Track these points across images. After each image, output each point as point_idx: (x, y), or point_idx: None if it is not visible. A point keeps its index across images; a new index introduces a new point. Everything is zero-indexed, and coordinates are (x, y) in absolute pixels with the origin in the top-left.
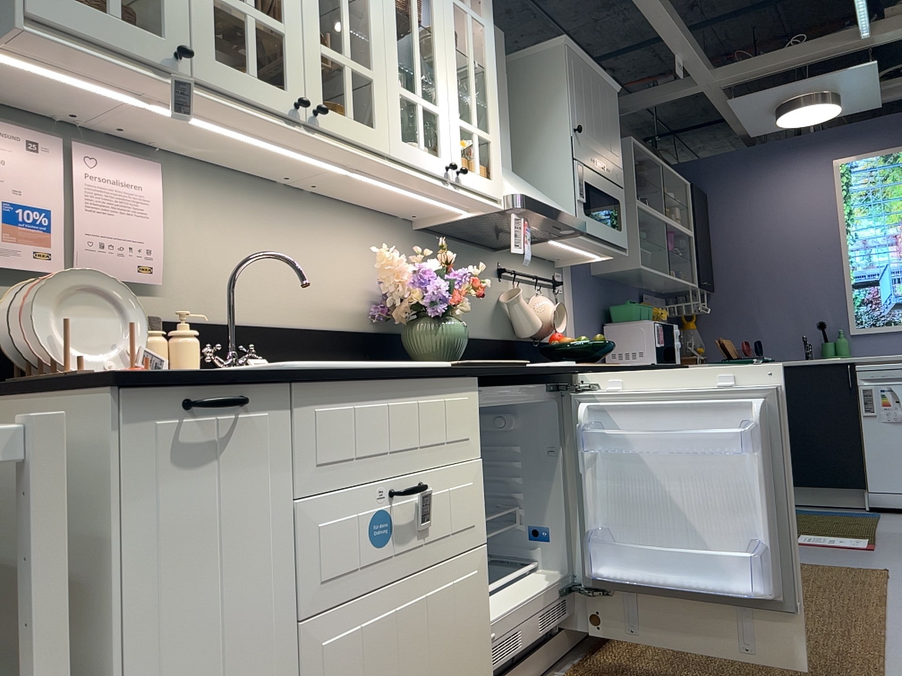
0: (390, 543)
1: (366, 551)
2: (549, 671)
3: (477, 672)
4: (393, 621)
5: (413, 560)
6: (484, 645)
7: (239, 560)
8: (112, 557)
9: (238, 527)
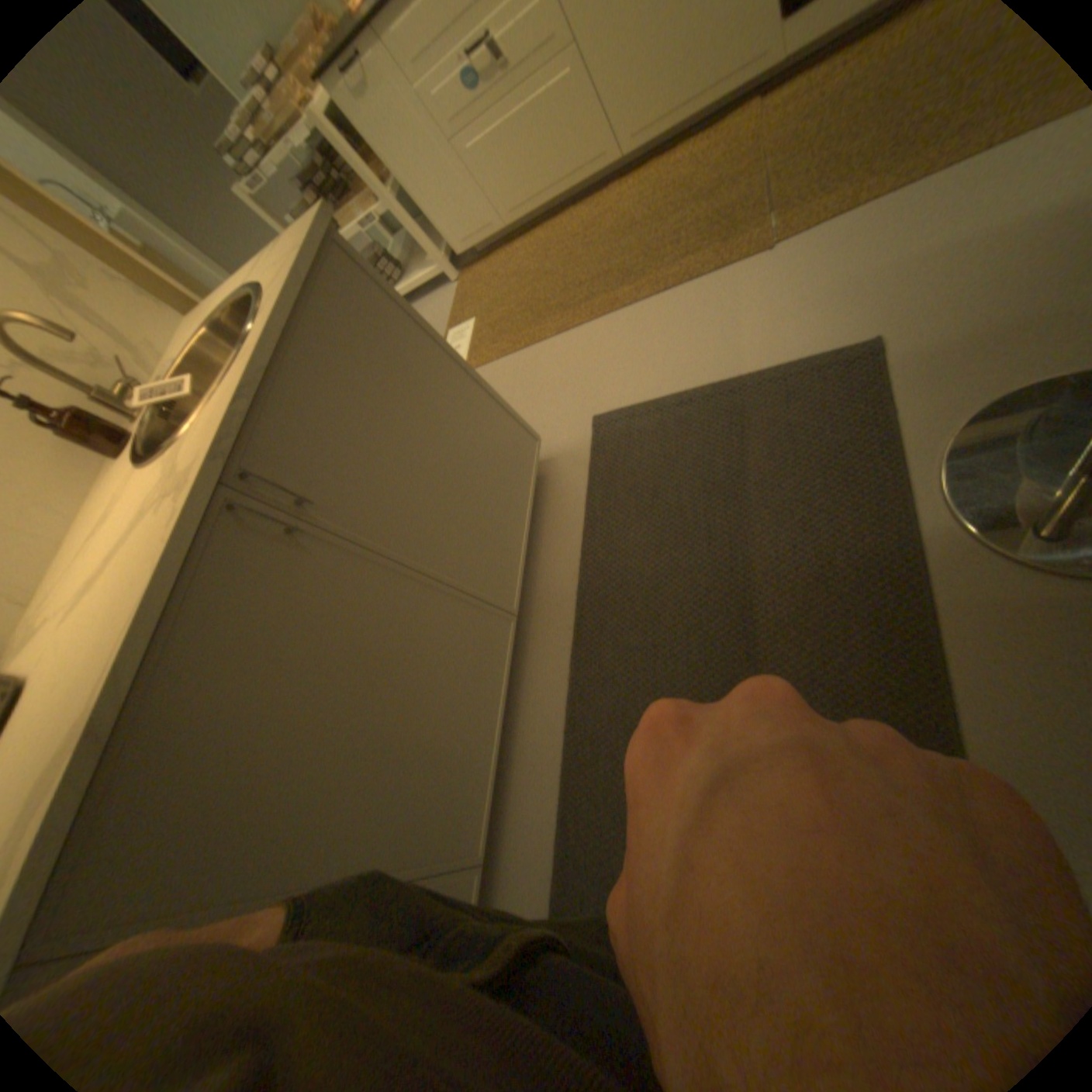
0: (482, 80)
1: (468, 92)
2: (693, 112)
3: (594, 133)
4: (506, 122)
5: (505, 83)
6: (596, 114)
7: (407, 123)
8: (367, 137)
9: (398, 109)
